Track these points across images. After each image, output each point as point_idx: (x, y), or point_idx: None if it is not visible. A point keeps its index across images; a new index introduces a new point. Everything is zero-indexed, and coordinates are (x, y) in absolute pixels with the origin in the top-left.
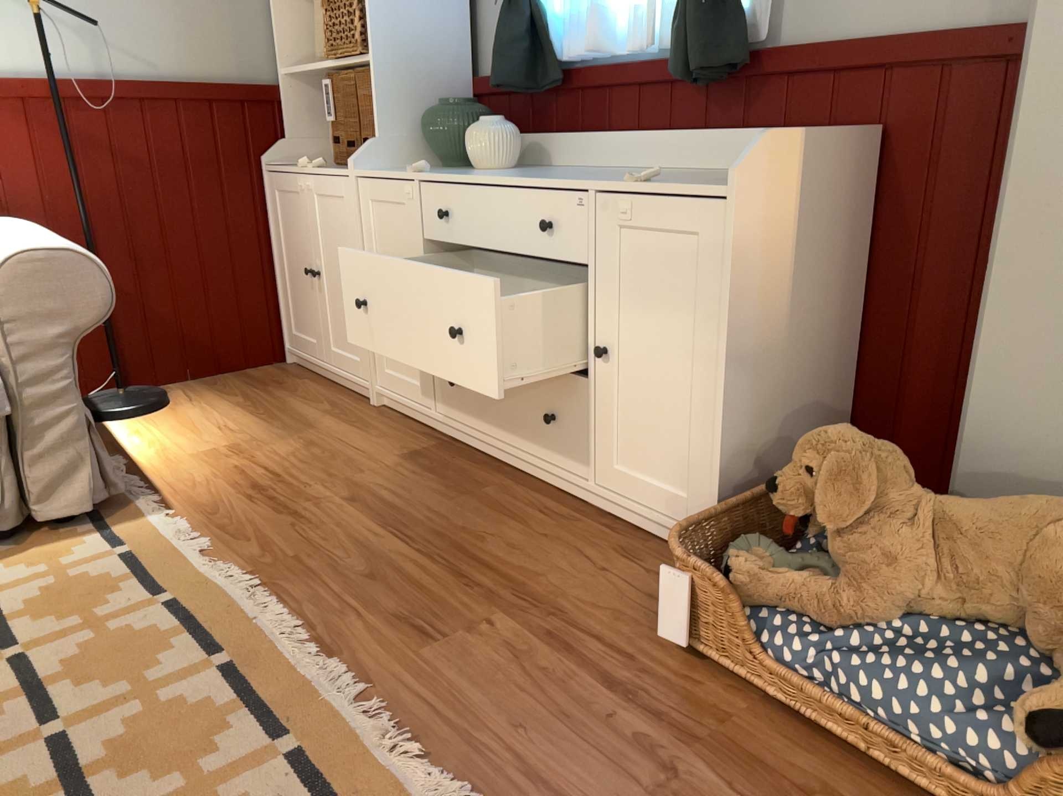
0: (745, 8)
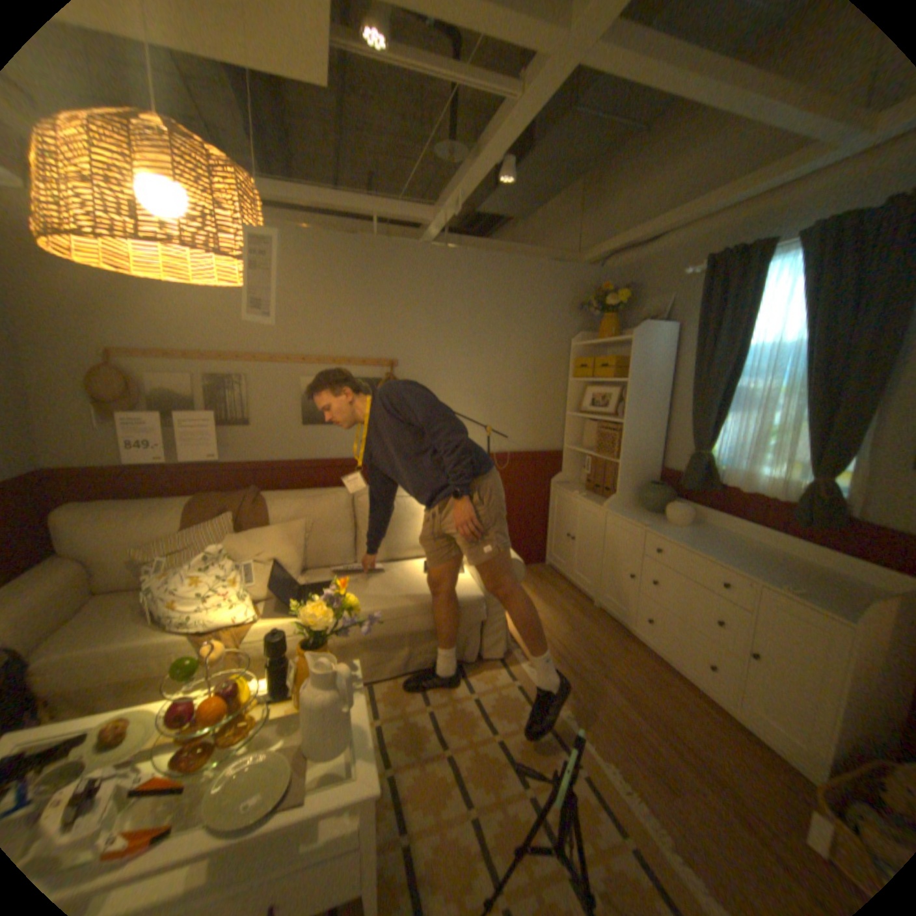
0: (847, 497)
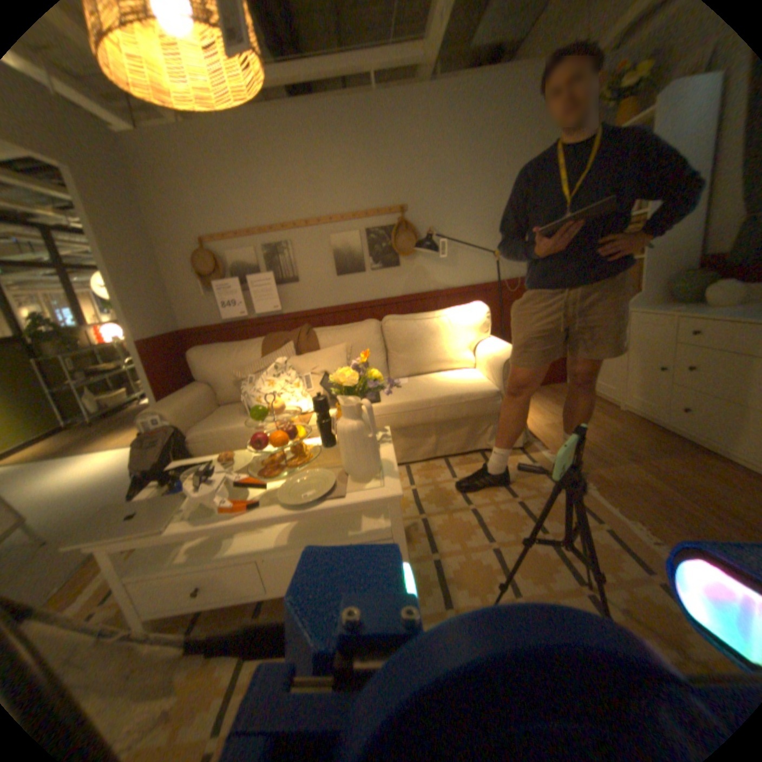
0: None
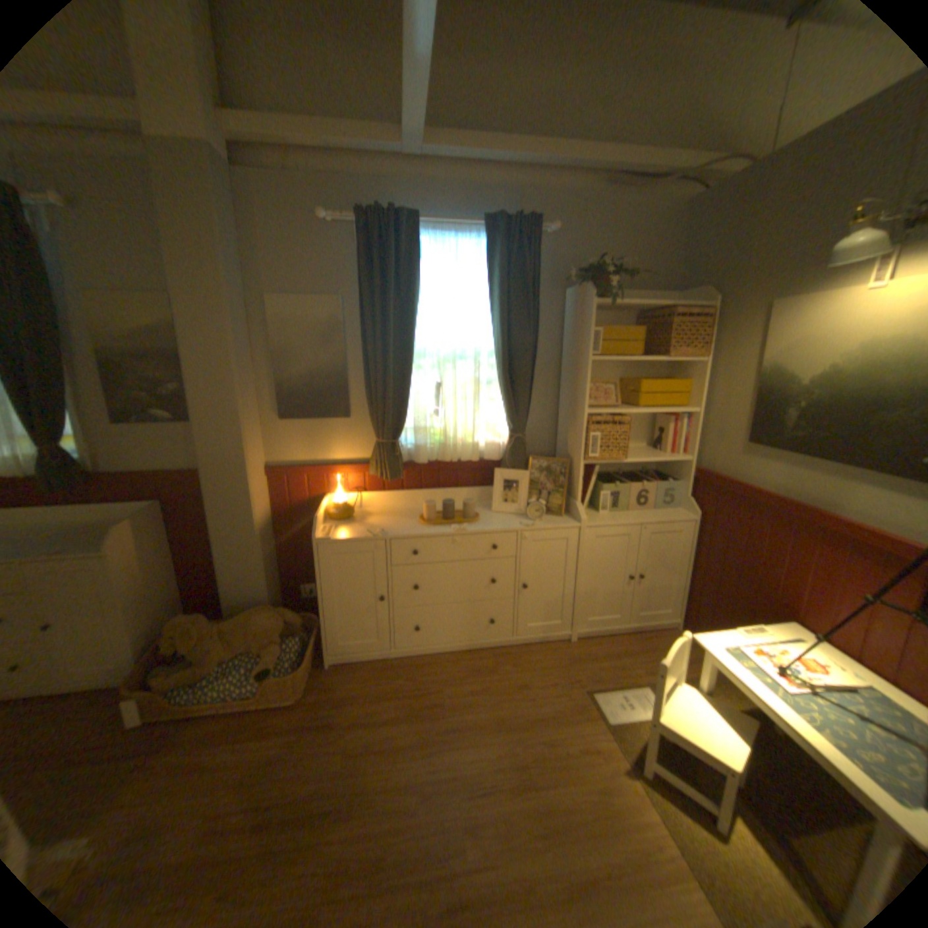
0: (77, 458)
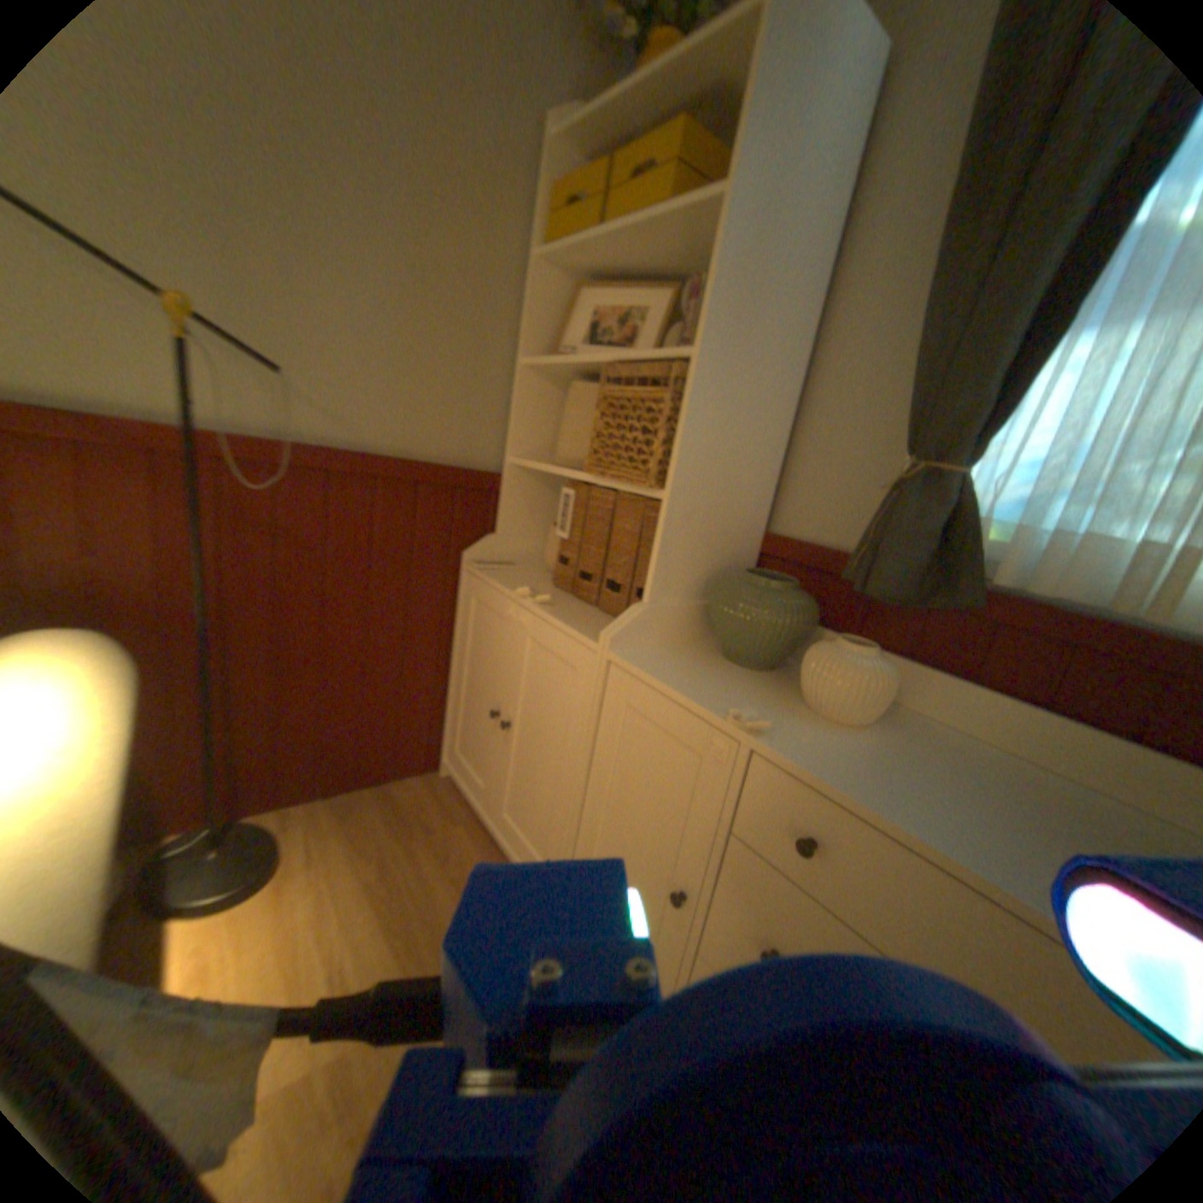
0: None
